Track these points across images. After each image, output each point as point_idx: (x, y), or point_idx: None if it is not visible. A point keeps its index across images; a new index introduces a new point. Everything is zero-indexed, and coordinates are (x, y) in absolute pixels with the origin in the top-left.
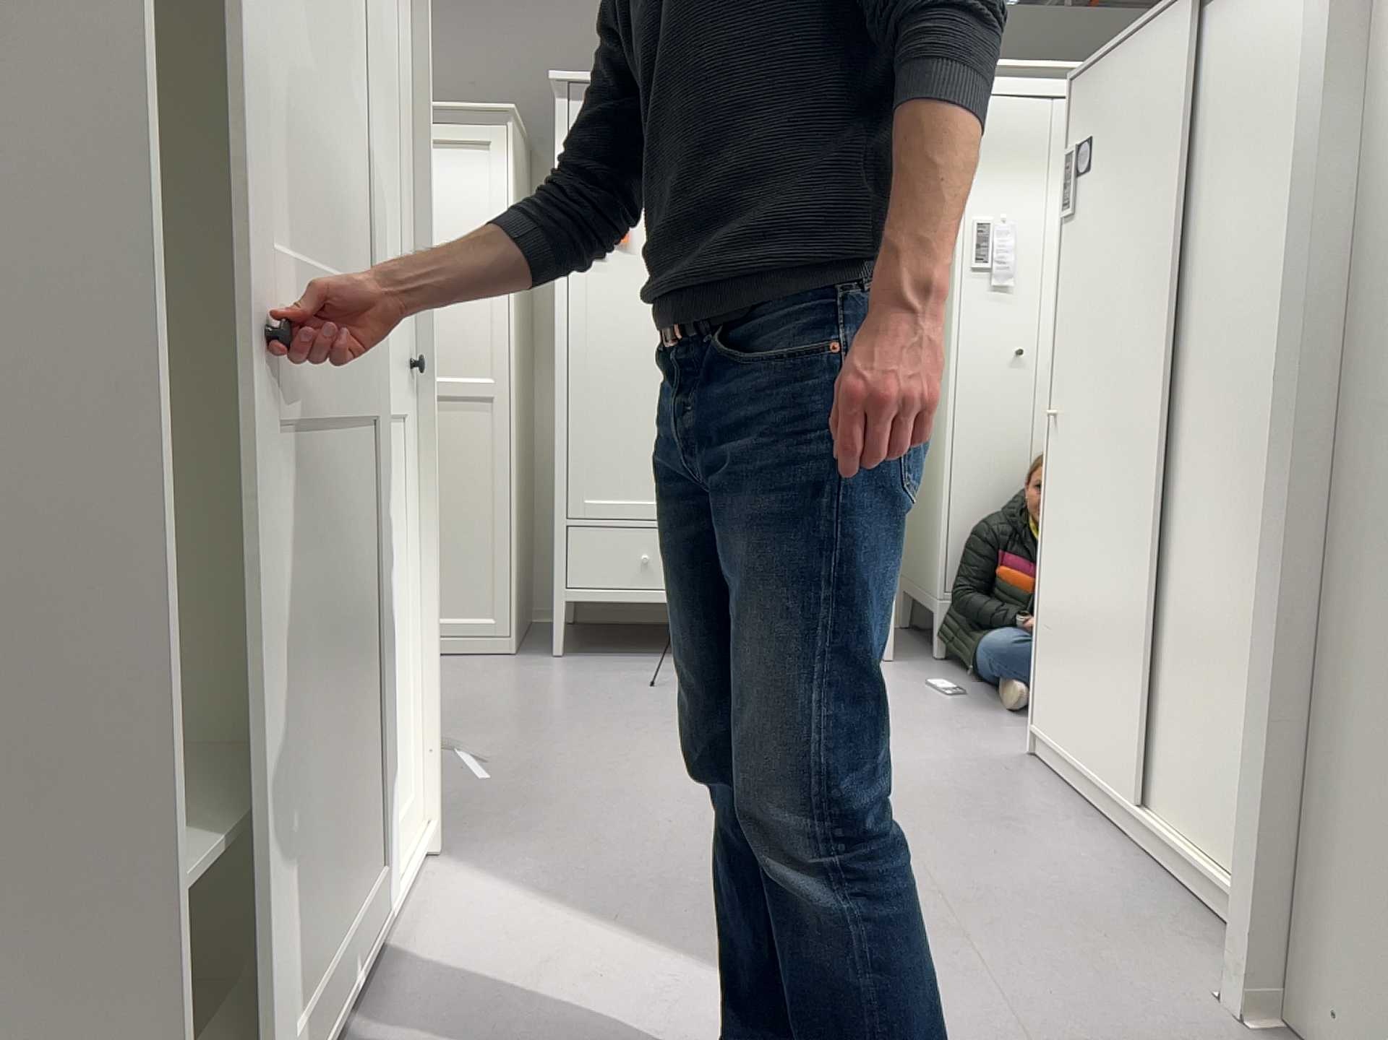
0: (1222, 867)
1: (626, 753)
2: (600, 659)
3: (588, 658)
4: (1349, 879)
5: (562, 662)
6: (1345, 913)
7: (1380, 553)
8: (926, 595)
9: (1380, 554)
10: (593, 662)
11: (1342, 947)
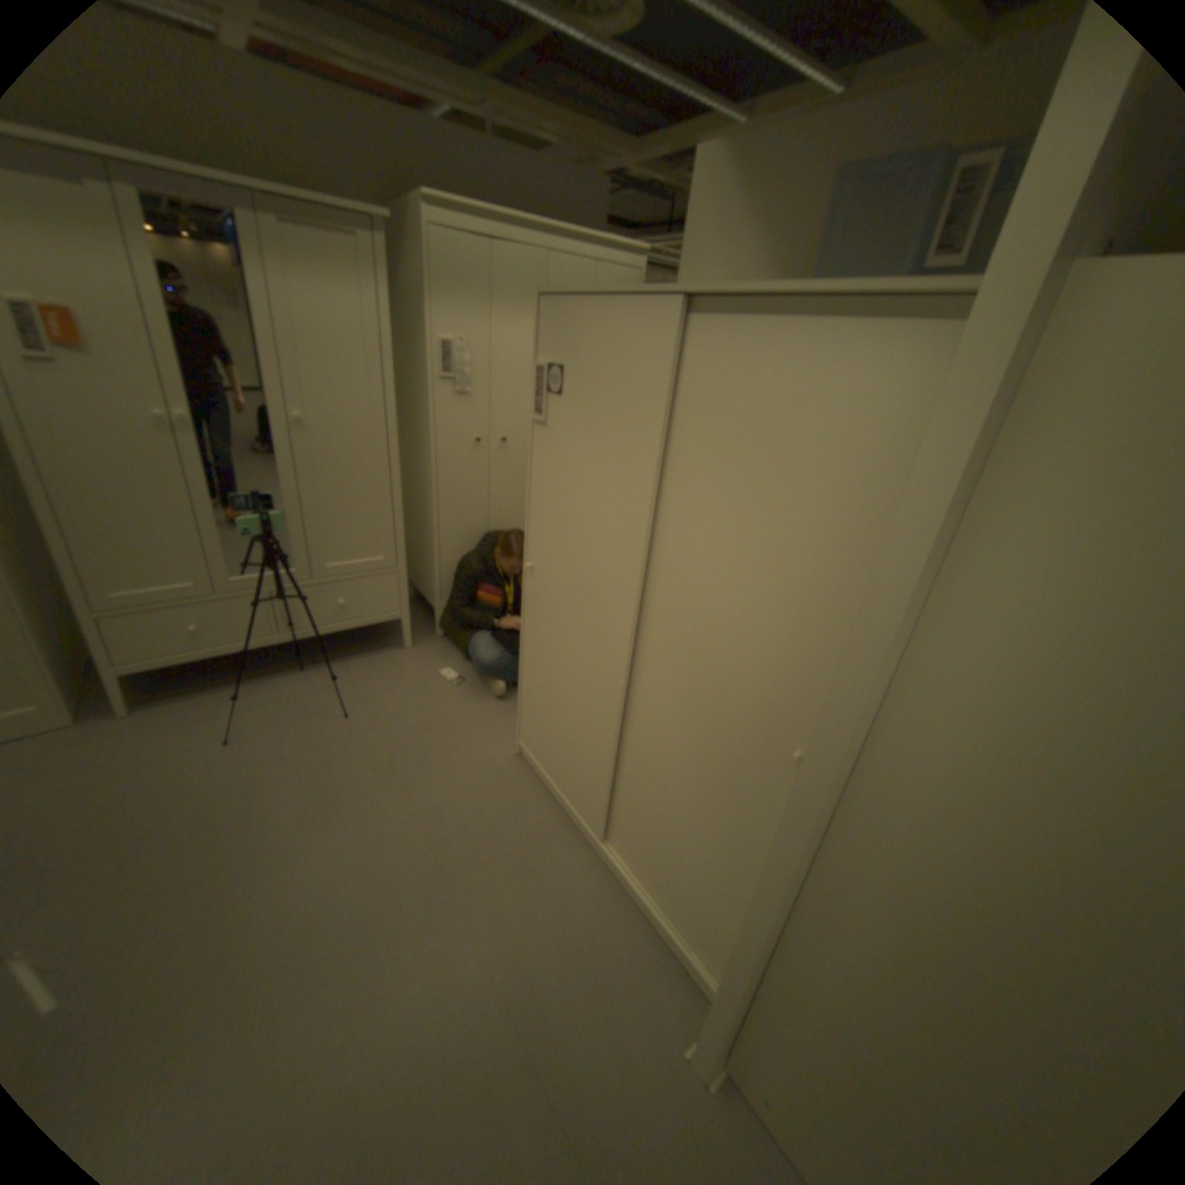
0: (657, 906)
1: (209, 869)
2: (167, 705)
3: (154, 706)
4: (778, 1048)
5: (127, 722)
6: (772, 1059)
7: (844, 920)
8: (424, 593)
9: (844, 921)
10: (161, 713)
11: (766, 1070)
